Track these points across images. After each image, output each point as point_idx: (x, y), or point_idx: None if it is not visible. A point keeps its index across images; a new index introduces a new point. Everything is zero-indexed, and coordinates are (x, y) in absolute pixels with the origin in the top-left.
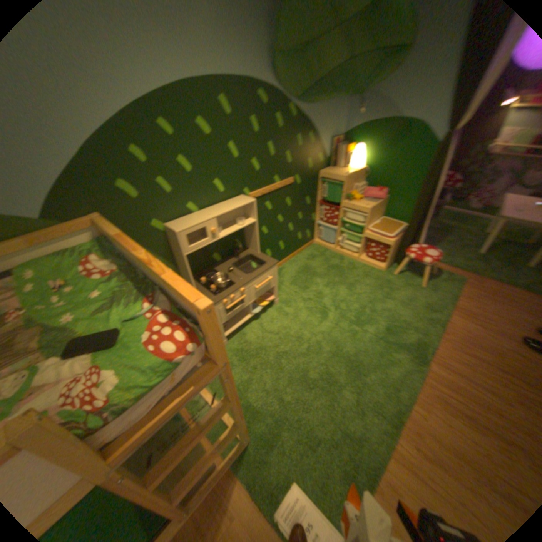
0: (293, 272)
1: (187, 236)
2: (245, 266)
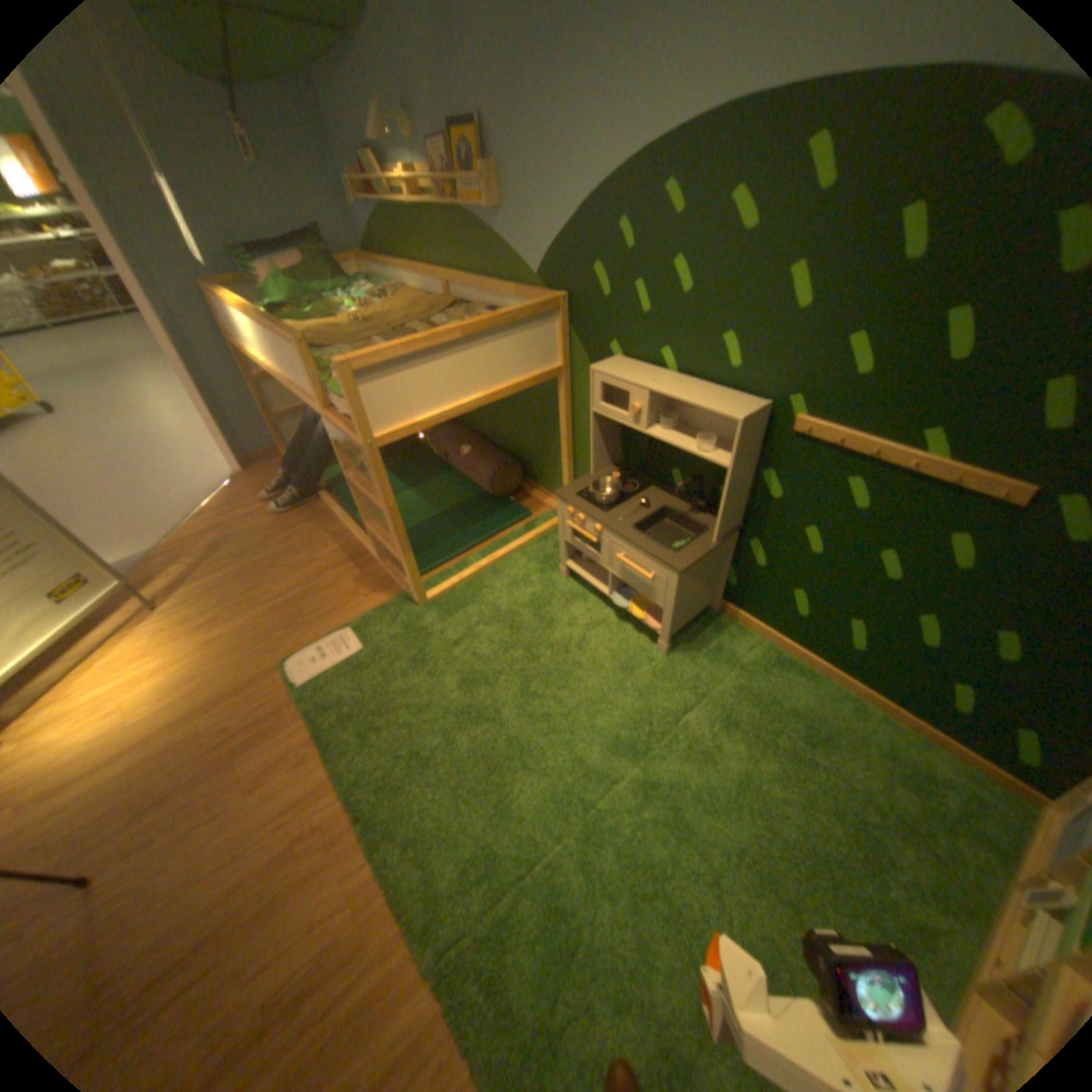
0: (801, 705)
1: (599, 384)
2: (677, 534)
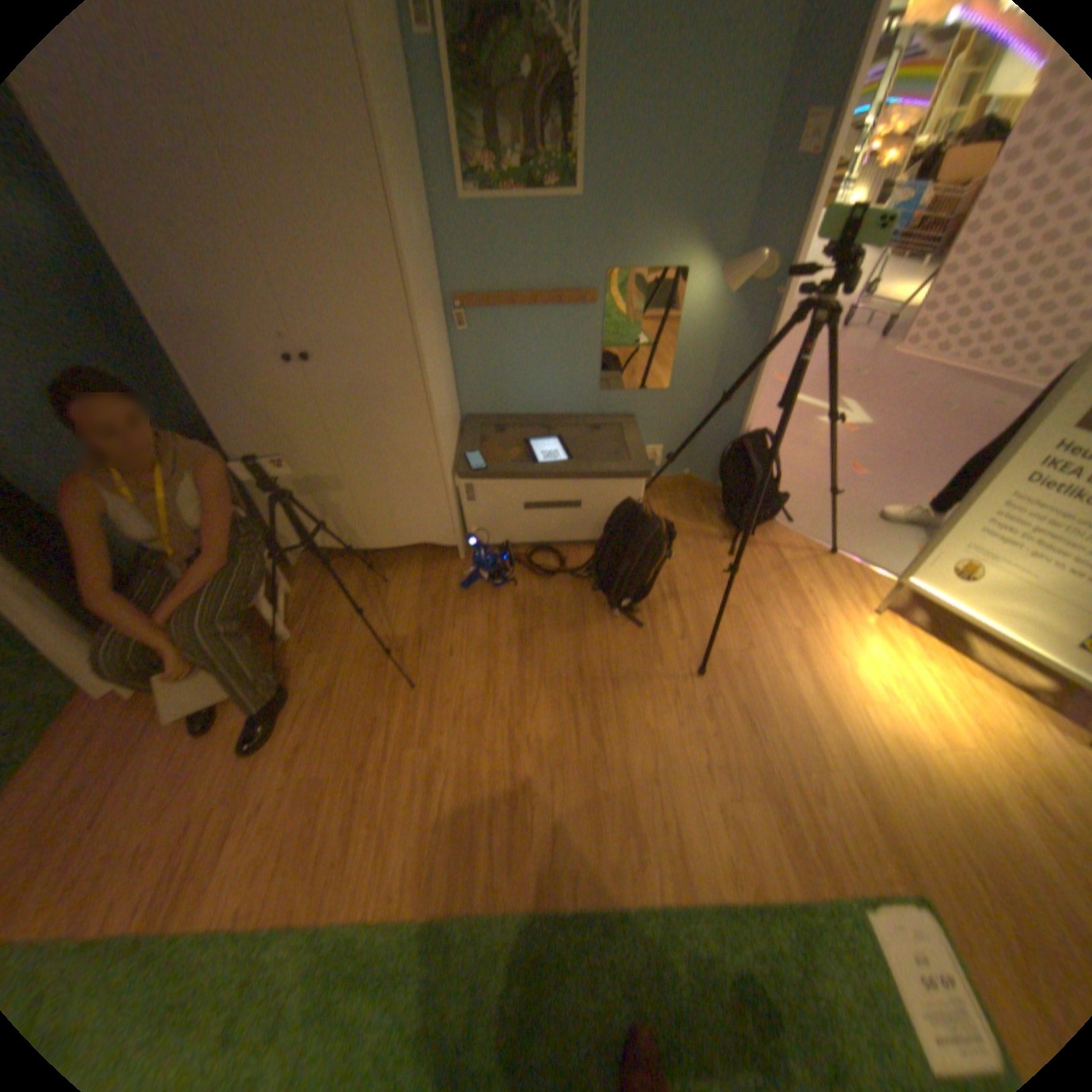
0: None
1: None
2: None
